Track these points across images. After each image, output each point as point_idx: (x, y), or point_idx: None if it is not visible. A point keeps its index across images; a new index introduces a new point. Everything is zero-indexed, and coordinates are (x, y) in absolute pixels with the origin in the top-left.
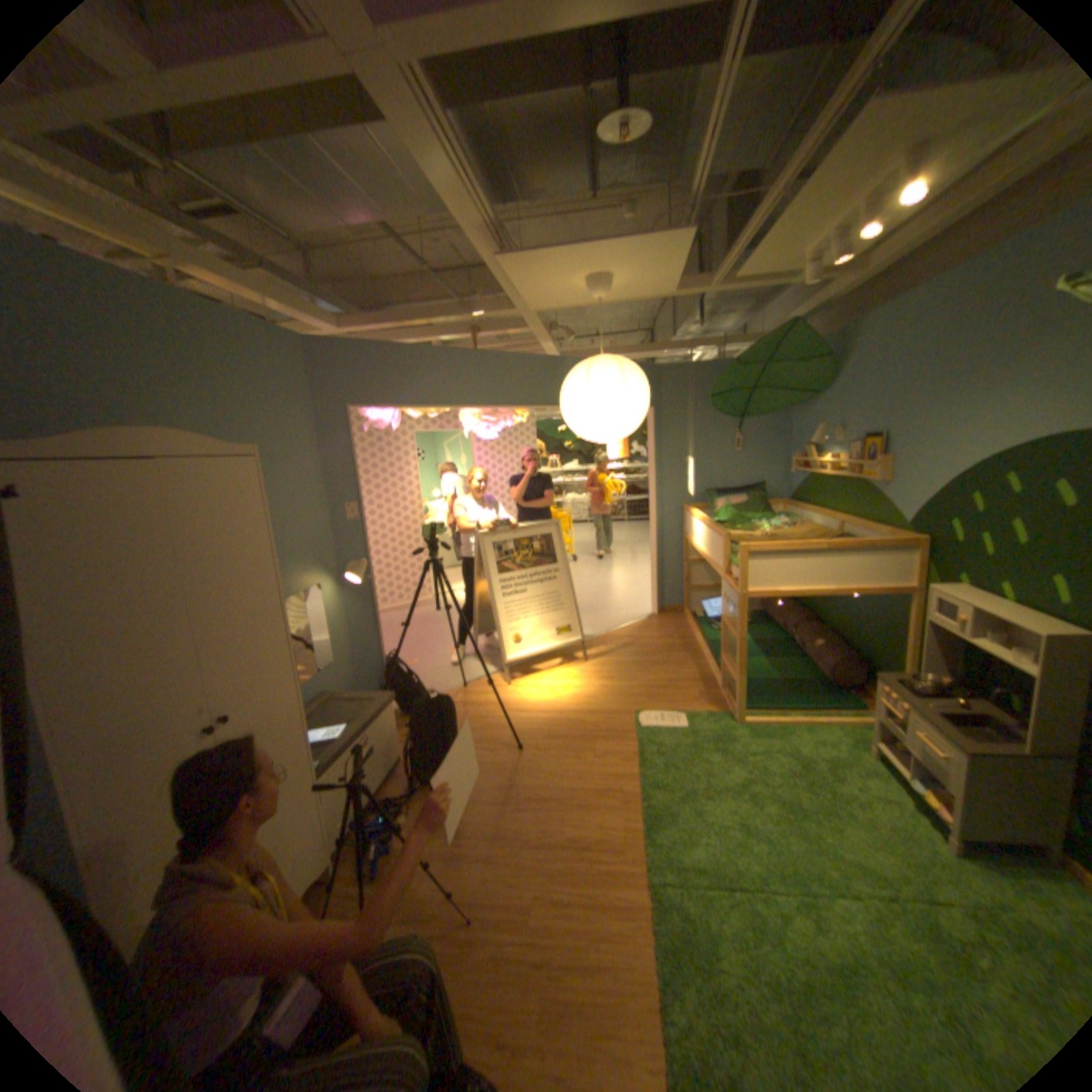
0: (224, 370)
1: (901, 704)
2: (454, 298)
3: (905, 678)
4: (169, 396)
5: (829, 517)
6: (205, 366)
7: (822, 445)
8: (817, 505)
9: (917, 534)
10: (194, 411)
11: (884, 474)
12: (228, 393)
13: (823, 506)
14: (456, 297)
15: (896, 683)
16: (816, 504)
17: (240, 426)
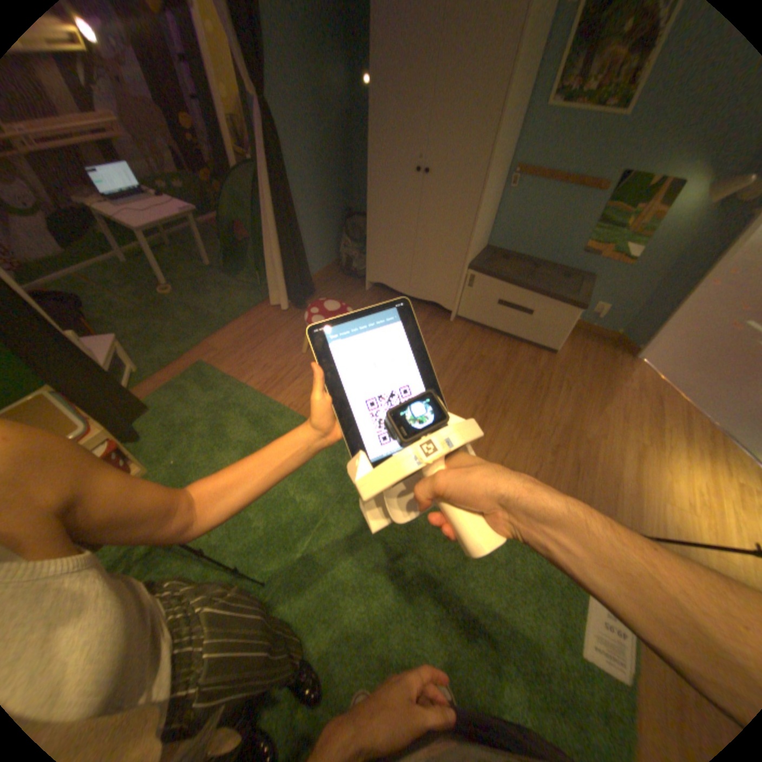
0: None
1: None
2: None
3: None
4: None
5: None
6: None
7: None
8: None
9: None
10: None
11: None
12: None
13: None
14: None
15: None
16: None
17: None
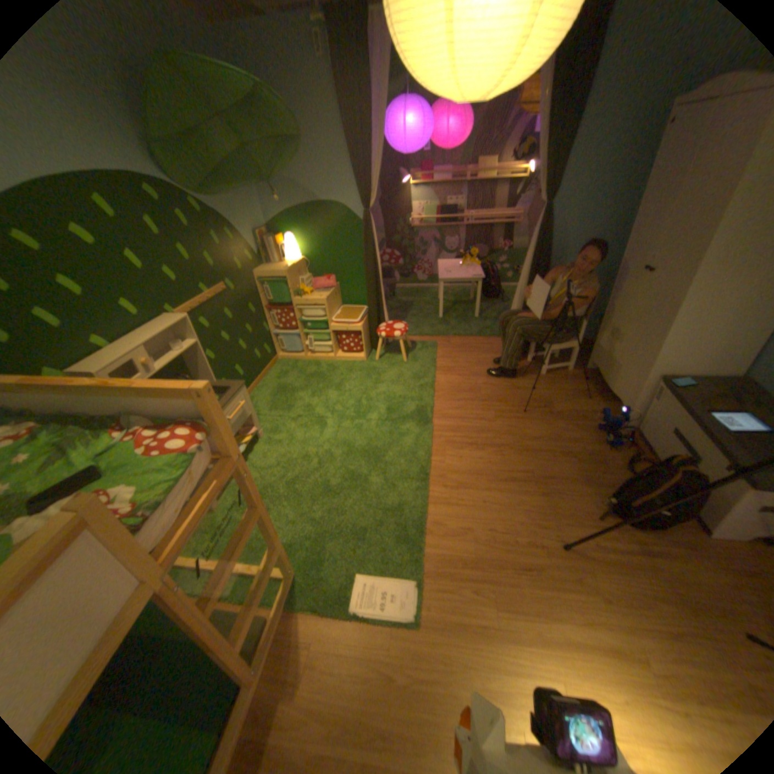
0: None
1: None
2: None
3: None
4: None
5: None
6: None
7: None
8: None
9: None
10: None
11: None
12: None
13: None
14: None
15: None
16: None
17: None
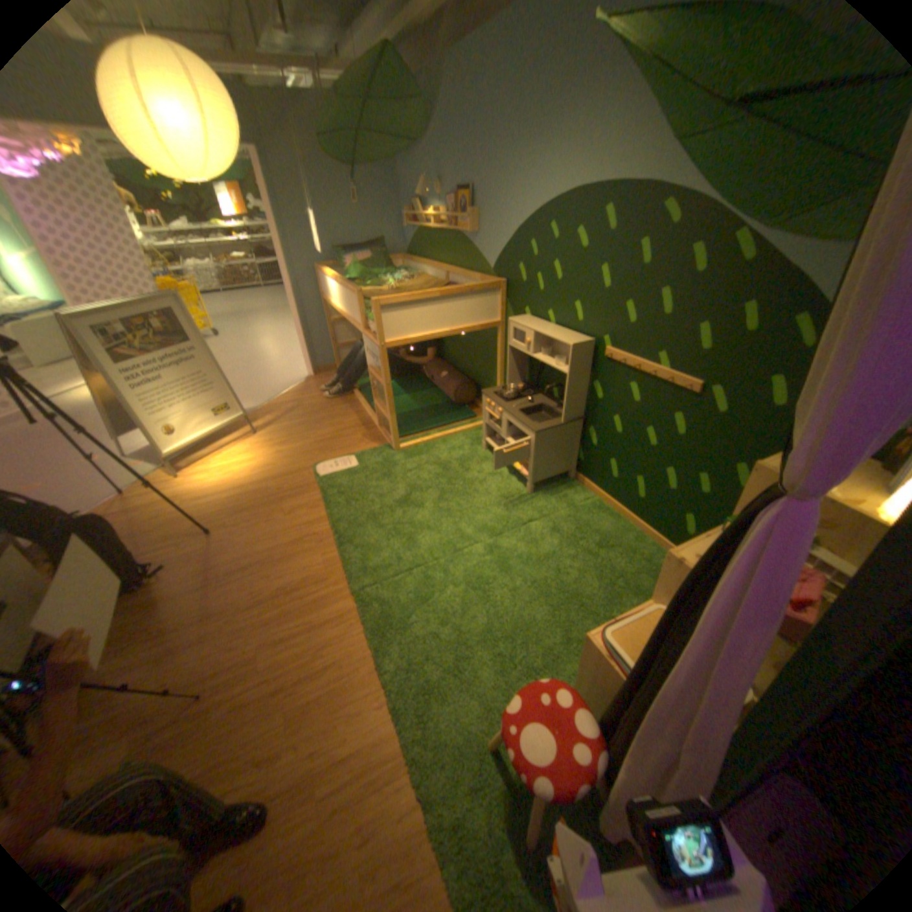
0: None
1: (496, 409)
2: None
3: (497, 389)
4: None
5: (437, 269)
6: None
7: (425, 198)
8: (428, 258)
9: (497, 278)
10: None
11: (473, 227)
12: None
13: (432, 259)
14: None
15: (492, 395)
16: (426, 258)
17: None
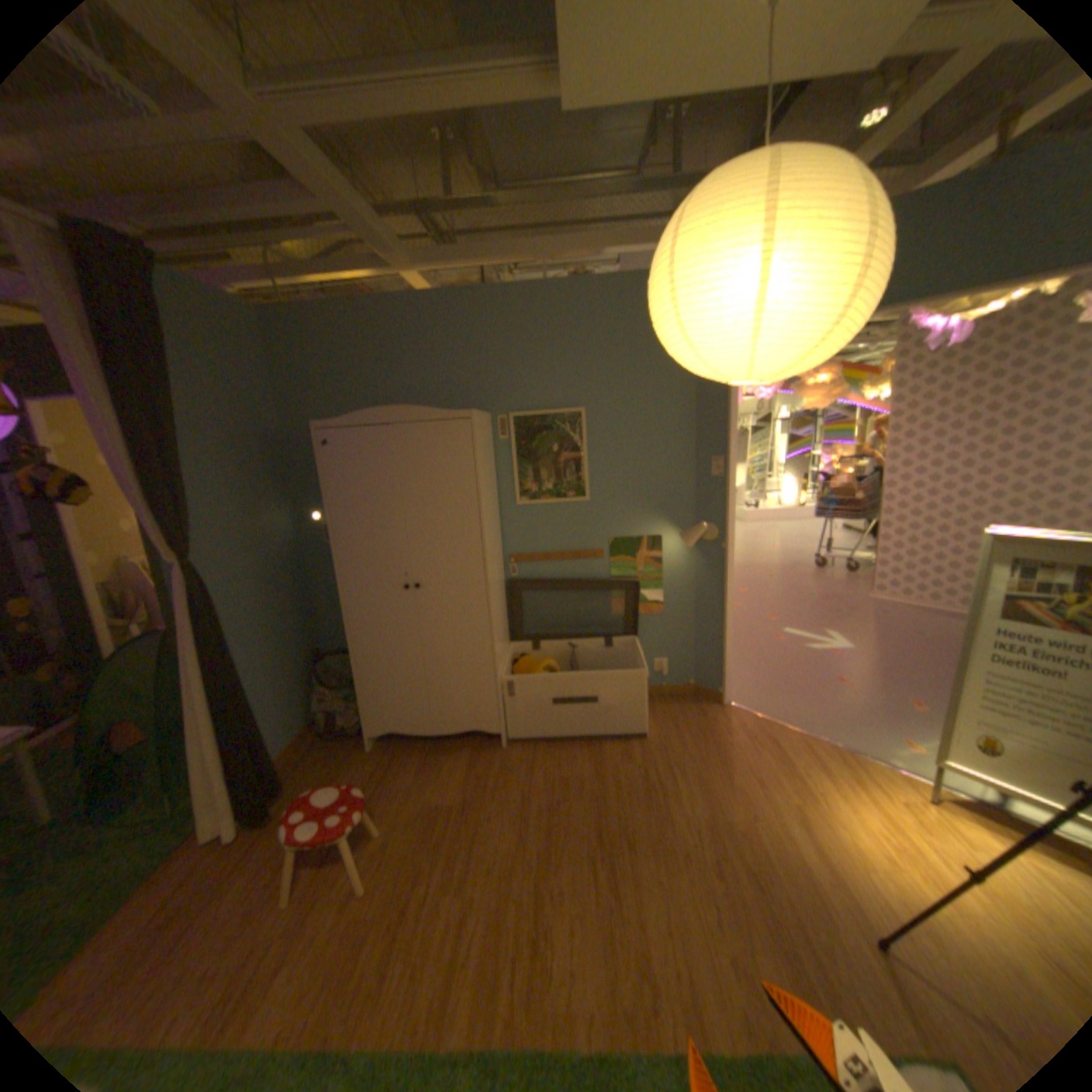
0: (579, 334)
1: None
2: None
3: None
4: (524, 367)
5: None
6: (560, 336)
7: None
8: None
9: None
10: (543, 375)
11: None
12: (580, 353)
13: None
14: None
15: None
16: None
17: (588, 381)
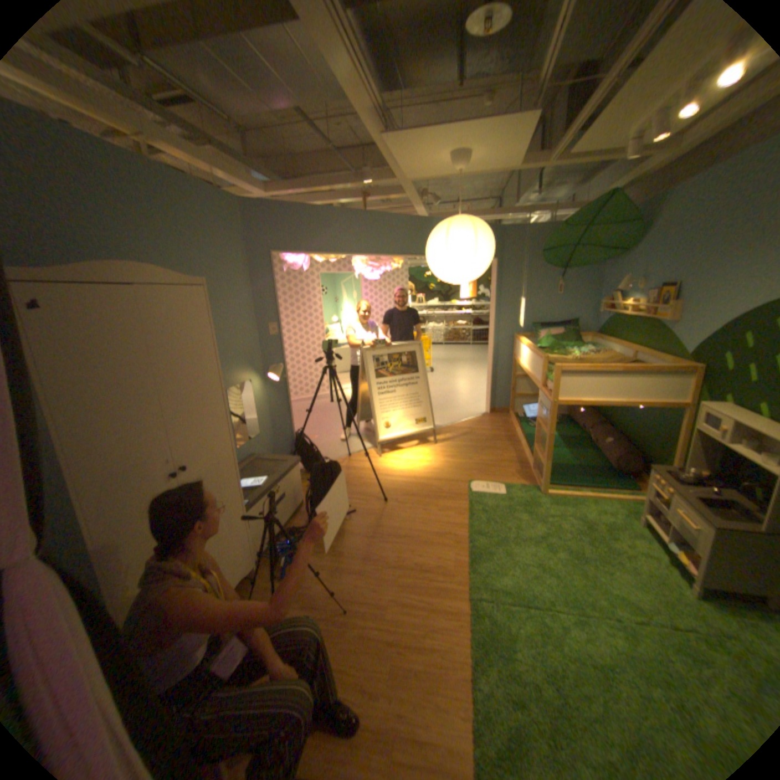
0: (183, 223)
1: (668, 489)
2: (351, 171)
3: (673, 469)
4: (145, 241)
5: (626, 347)
6: (170, 219)
7: (627, 291)
8: (618, 338)
9: (696, 362)
10: (162, 252)
11: (674, 316)
12: (186, 239)
13: (622, 339)
14: (353, 170)
15: (666, 473)
16: (617, 337)
17: (195, 264)
